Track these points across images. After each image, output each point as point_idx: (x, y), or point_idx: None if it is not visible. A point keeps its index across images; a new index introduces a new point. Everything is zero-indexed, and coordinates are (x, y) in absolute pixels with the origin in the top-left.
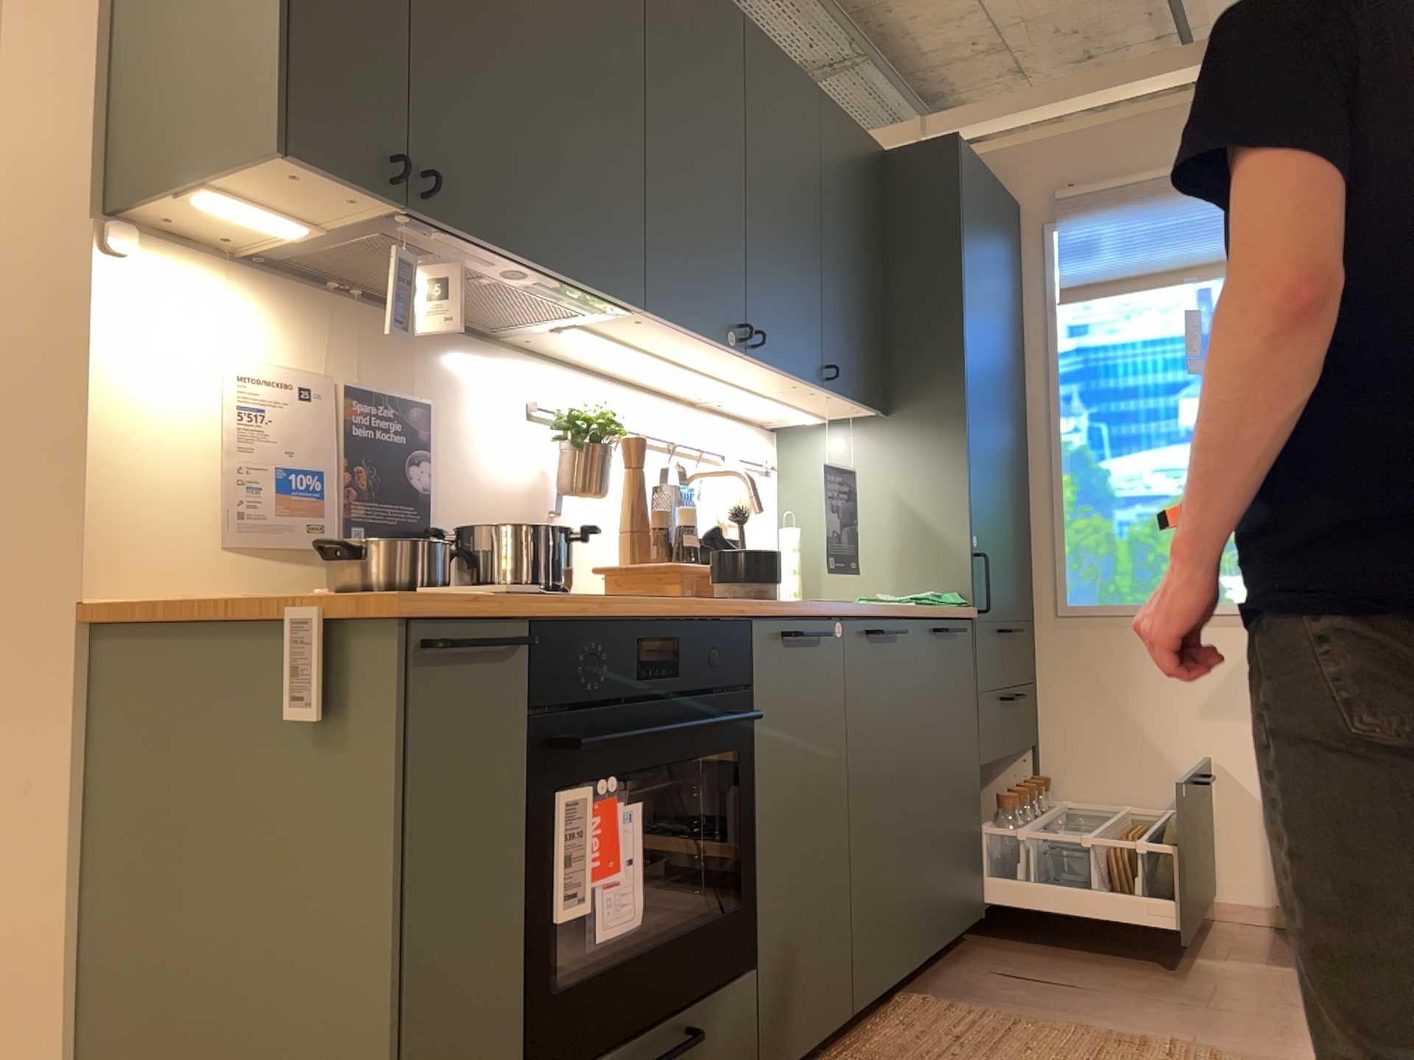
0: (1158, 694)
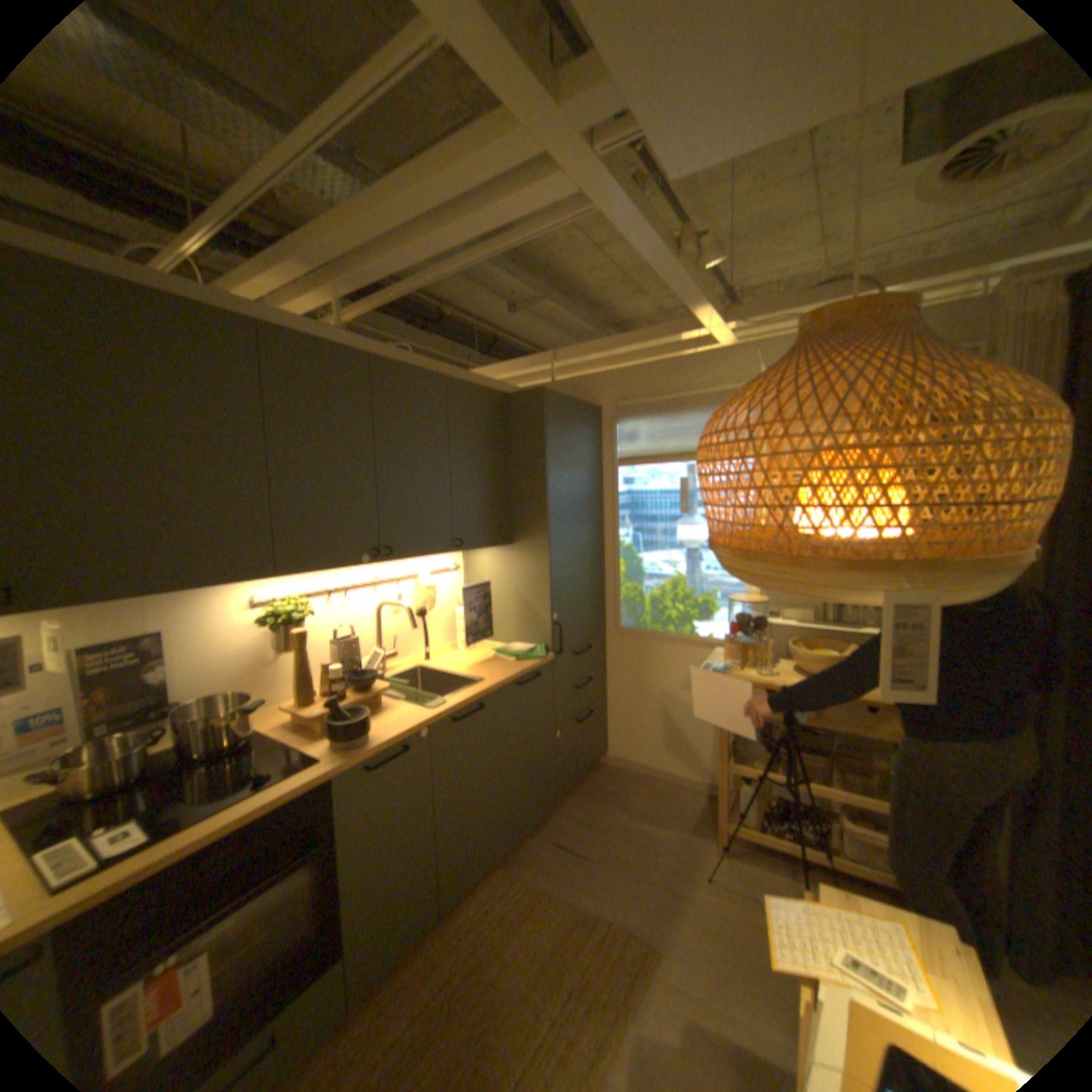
0: (662, 678)
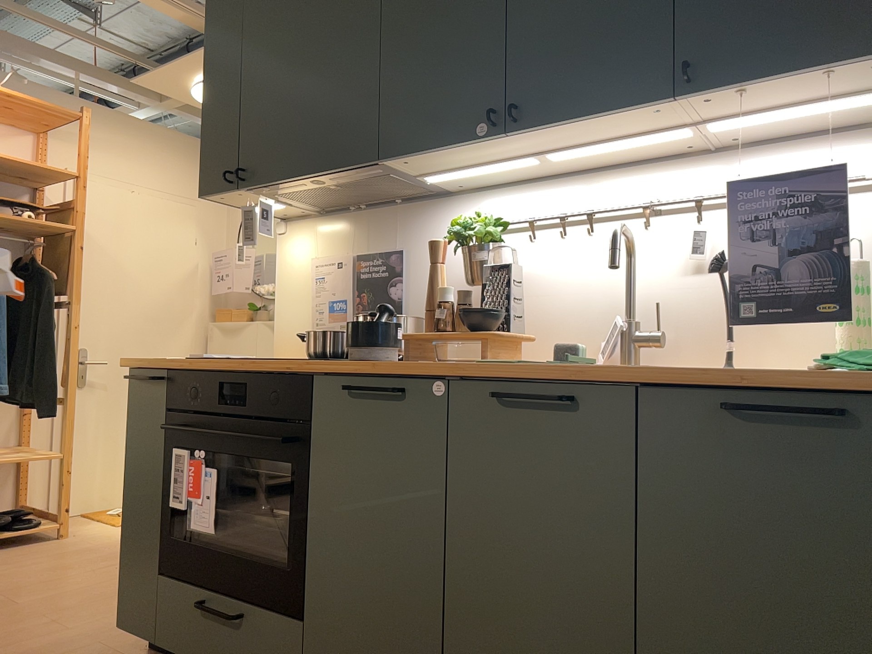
0: None
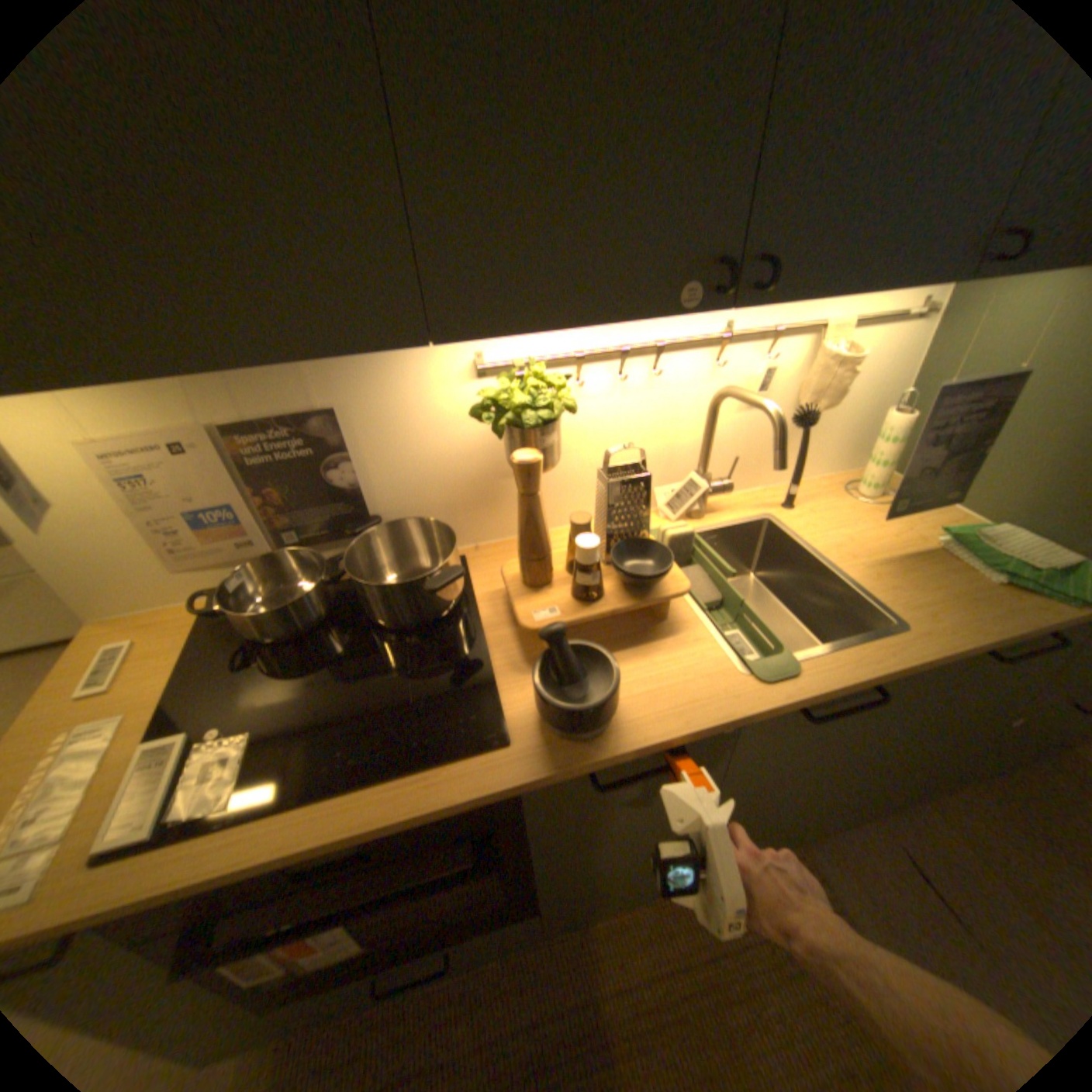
0: None
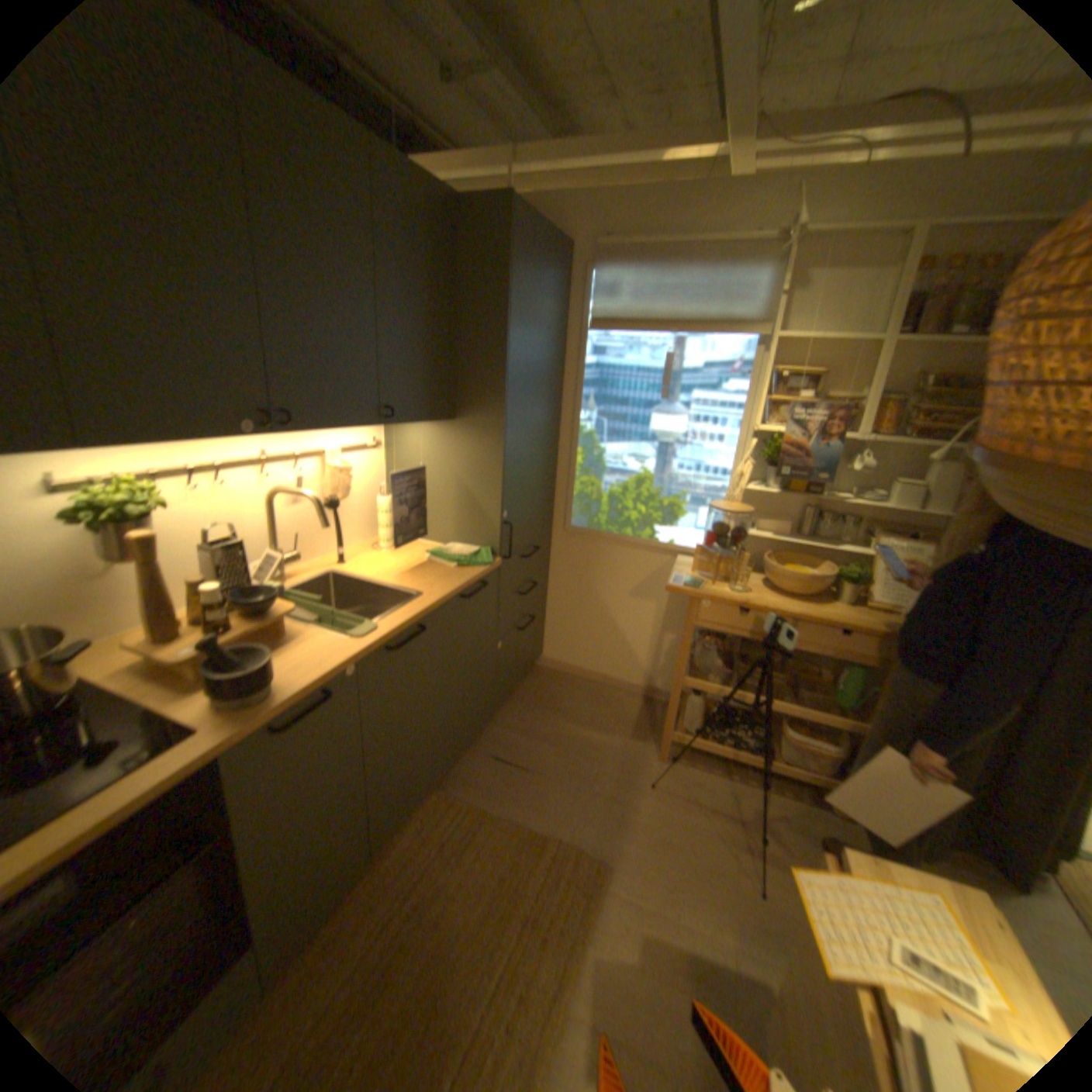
0: (610, 582)
